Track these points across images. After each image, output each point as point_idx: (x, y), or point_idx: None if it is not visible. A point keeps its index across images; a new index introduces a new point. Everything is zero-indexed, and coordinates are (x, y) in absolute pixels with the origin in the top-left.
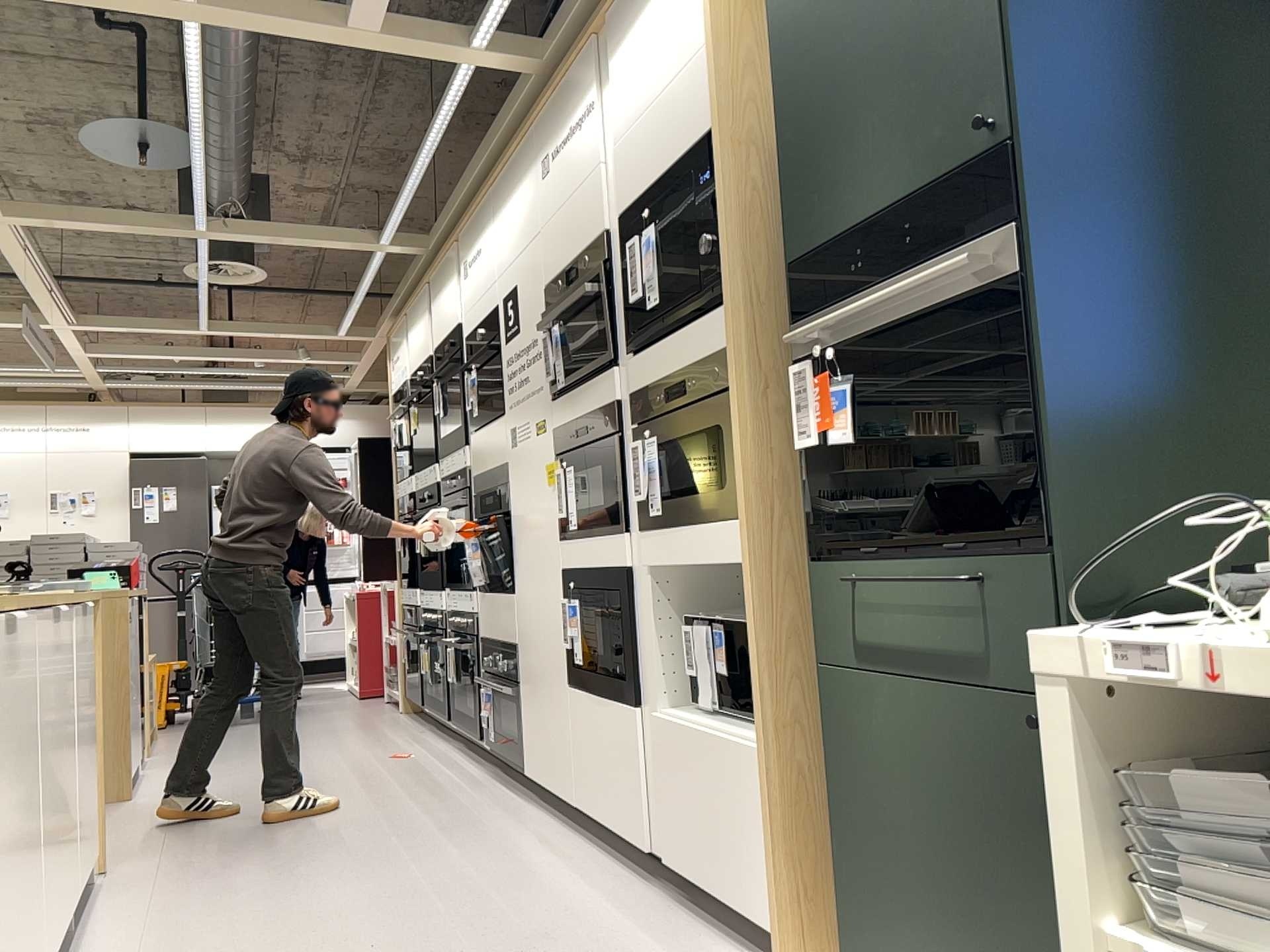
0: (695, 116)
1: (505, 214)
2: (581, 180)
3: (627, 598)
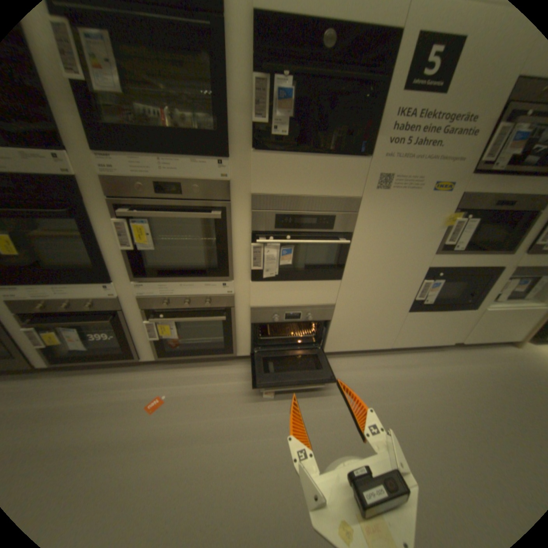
0: None
1: None
2: None
3: (496, 277)
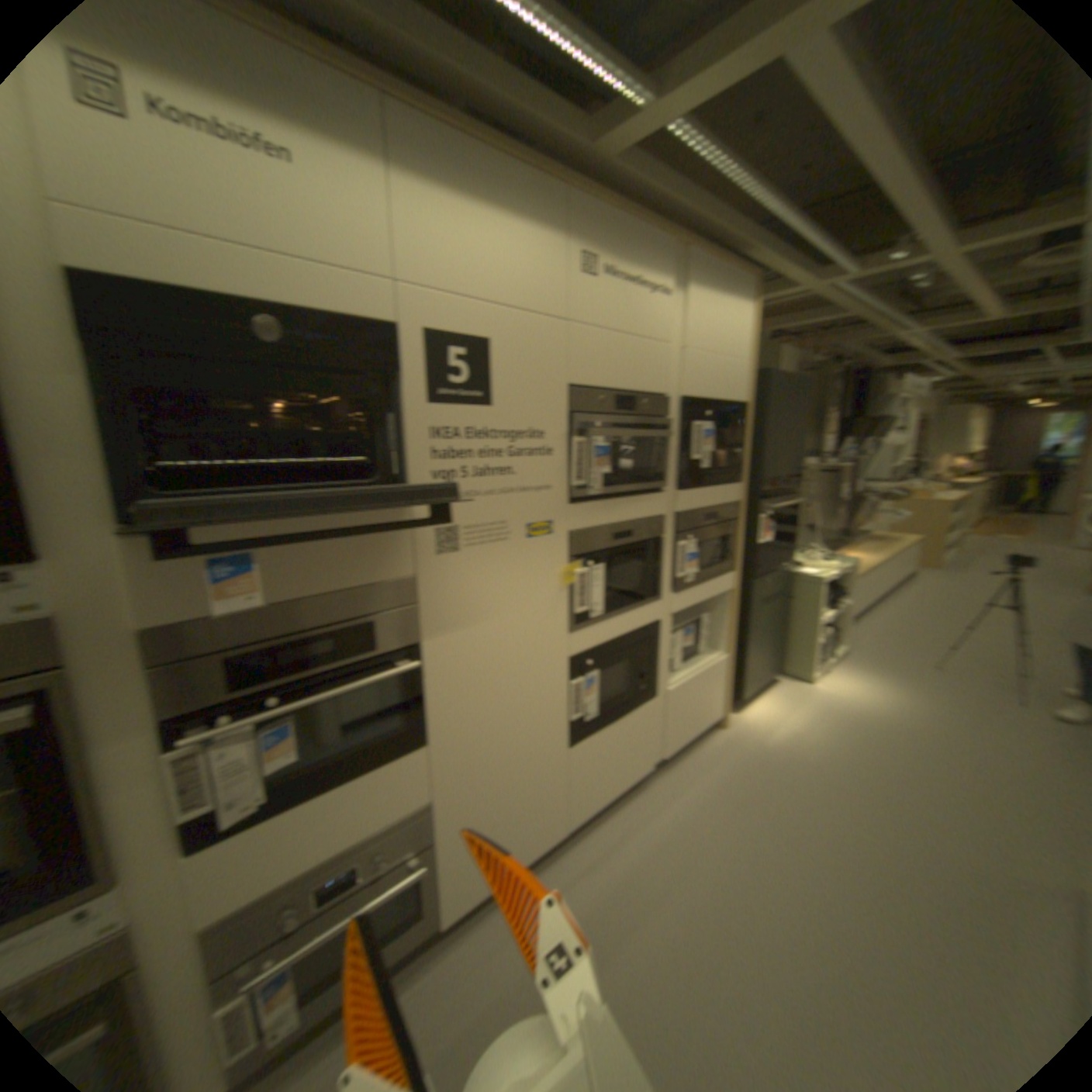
0: (741, 388)
1: (454, 206)
2: (649, 334)
3: (659, 639)
